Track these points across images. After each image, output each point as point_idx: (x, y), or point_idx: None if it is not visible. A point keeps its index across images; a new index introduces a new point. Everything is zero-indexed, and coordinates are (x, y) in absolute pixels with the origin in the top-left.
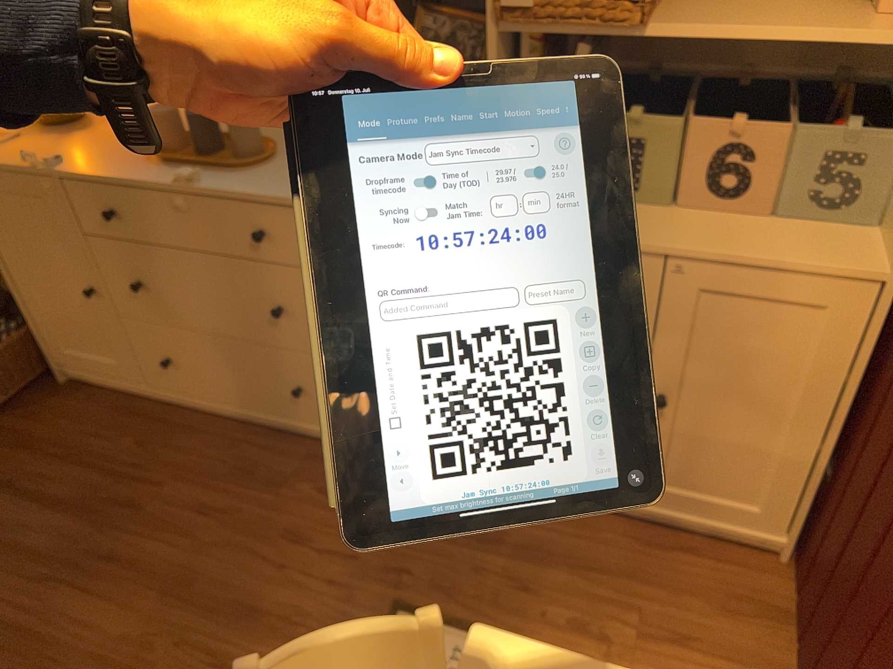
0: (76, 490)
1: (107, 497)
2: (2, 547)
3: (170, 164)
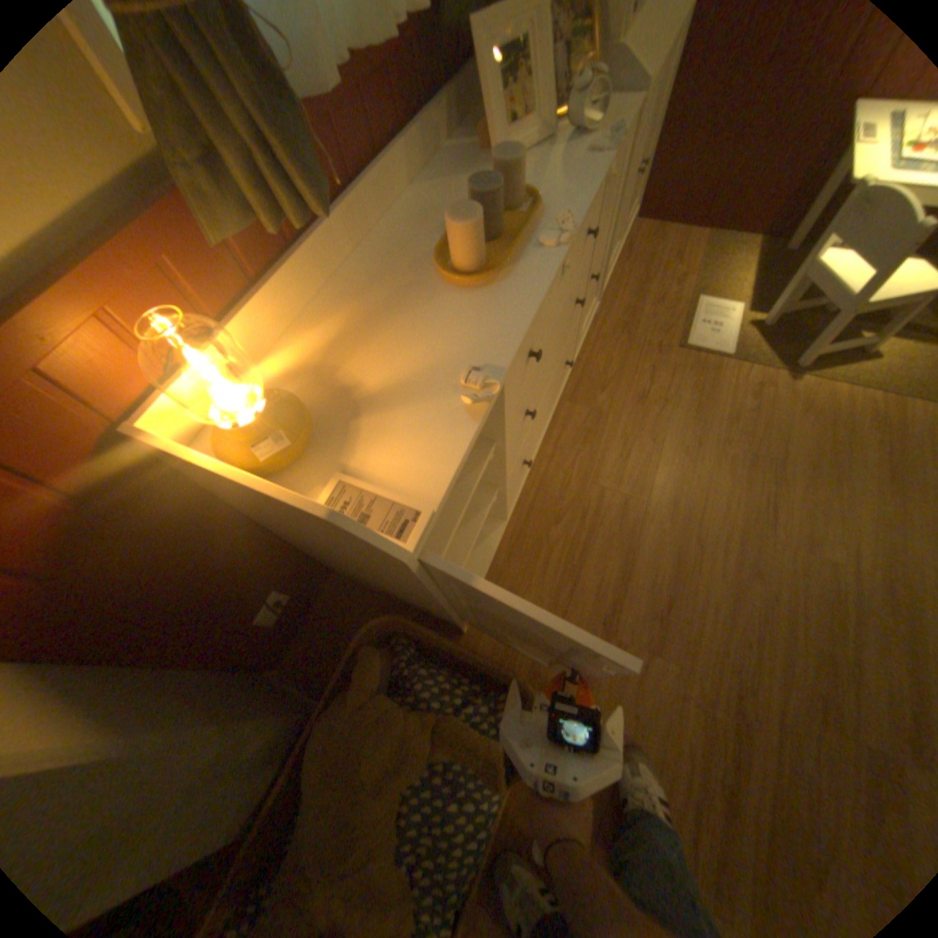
0: (613, 559)
1: (619, 529)
2: (679, 597)
3: (500, 265)
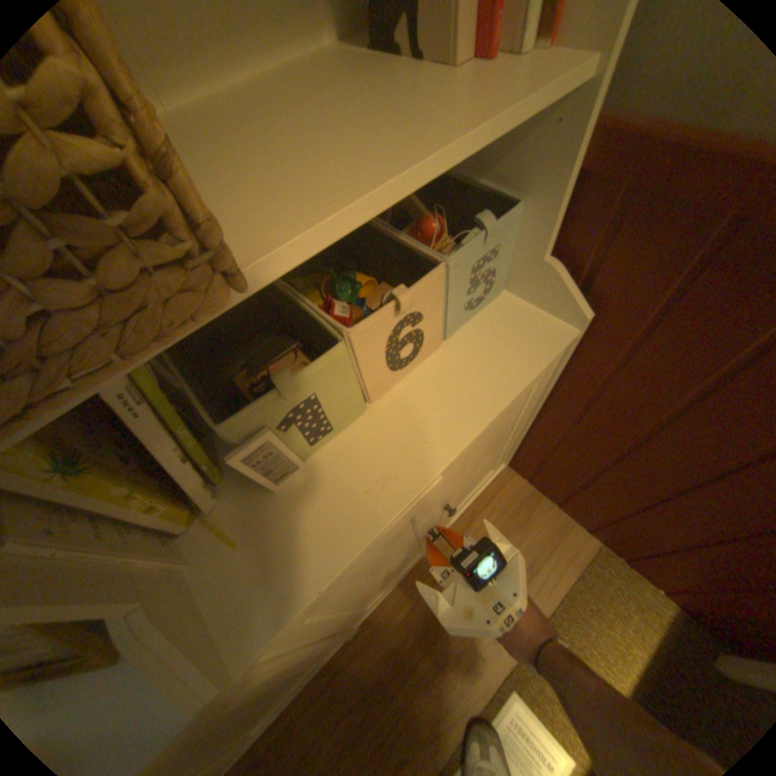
0: None
1: None
2: None
3: None
